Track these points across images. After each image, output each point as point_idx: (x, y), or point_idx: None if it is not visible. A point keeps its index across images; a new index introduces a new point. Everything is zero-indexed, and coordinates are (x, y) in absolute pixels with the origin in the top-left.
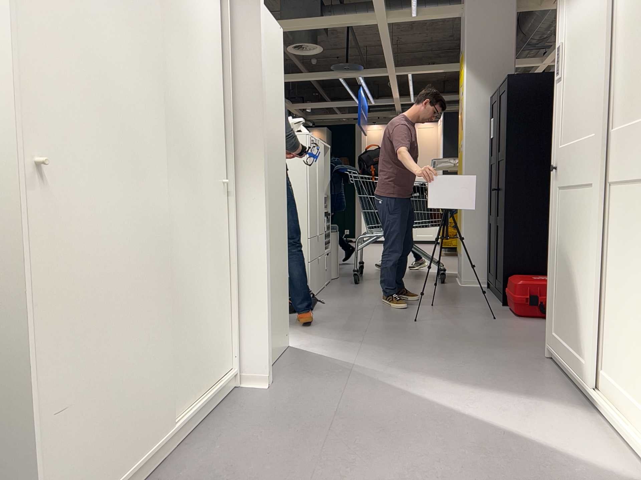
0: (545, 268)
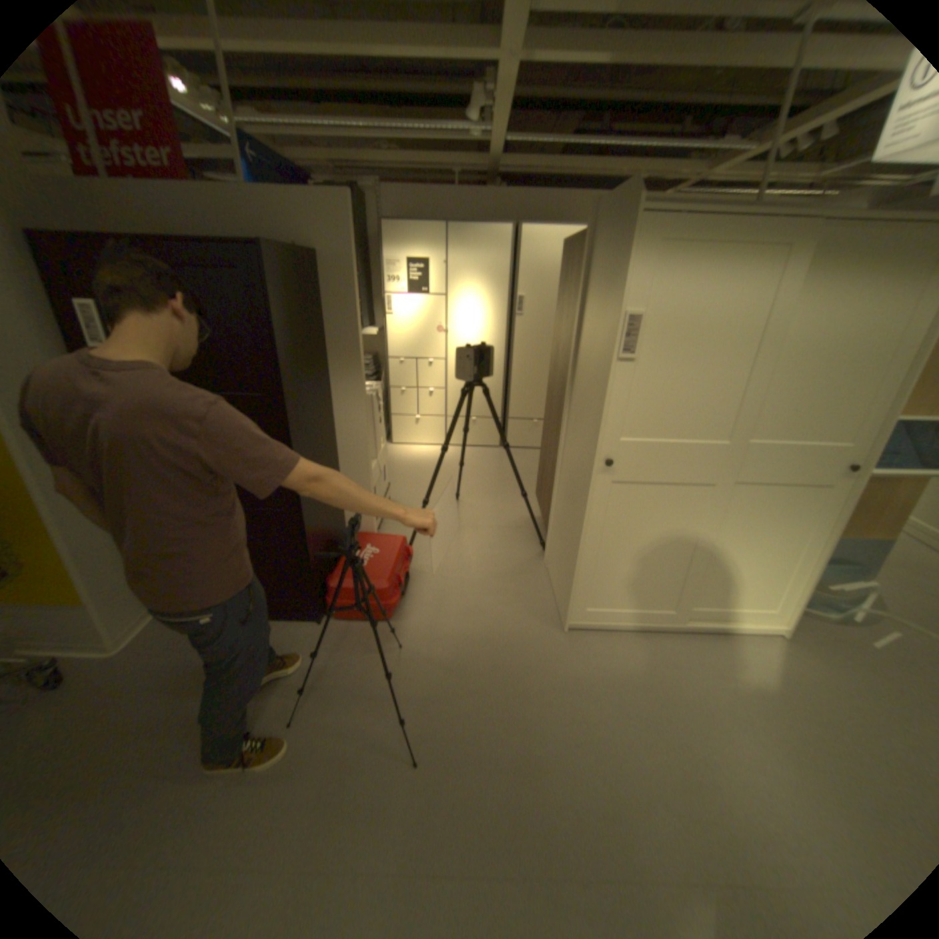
0: (336, 539)
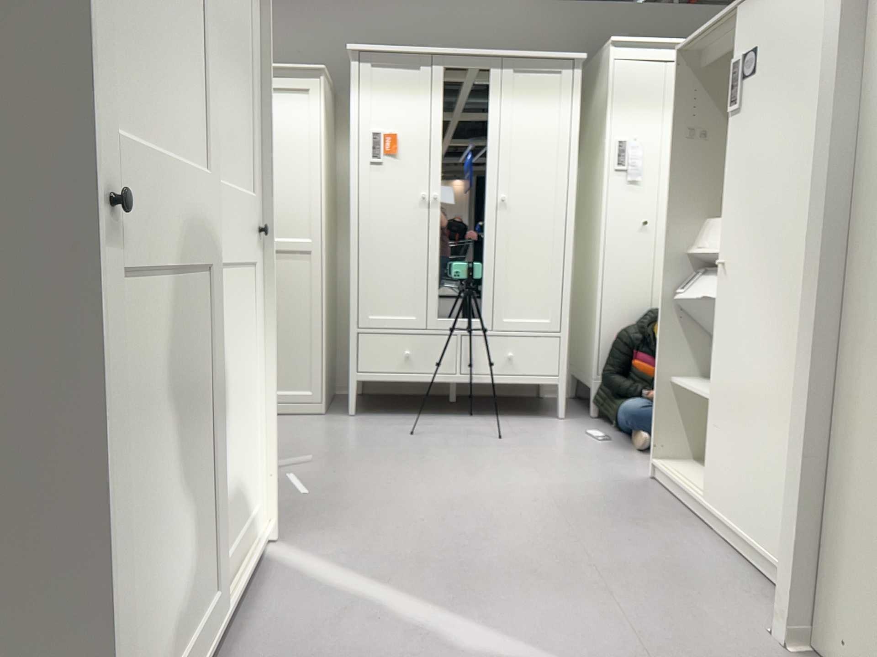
0: None
